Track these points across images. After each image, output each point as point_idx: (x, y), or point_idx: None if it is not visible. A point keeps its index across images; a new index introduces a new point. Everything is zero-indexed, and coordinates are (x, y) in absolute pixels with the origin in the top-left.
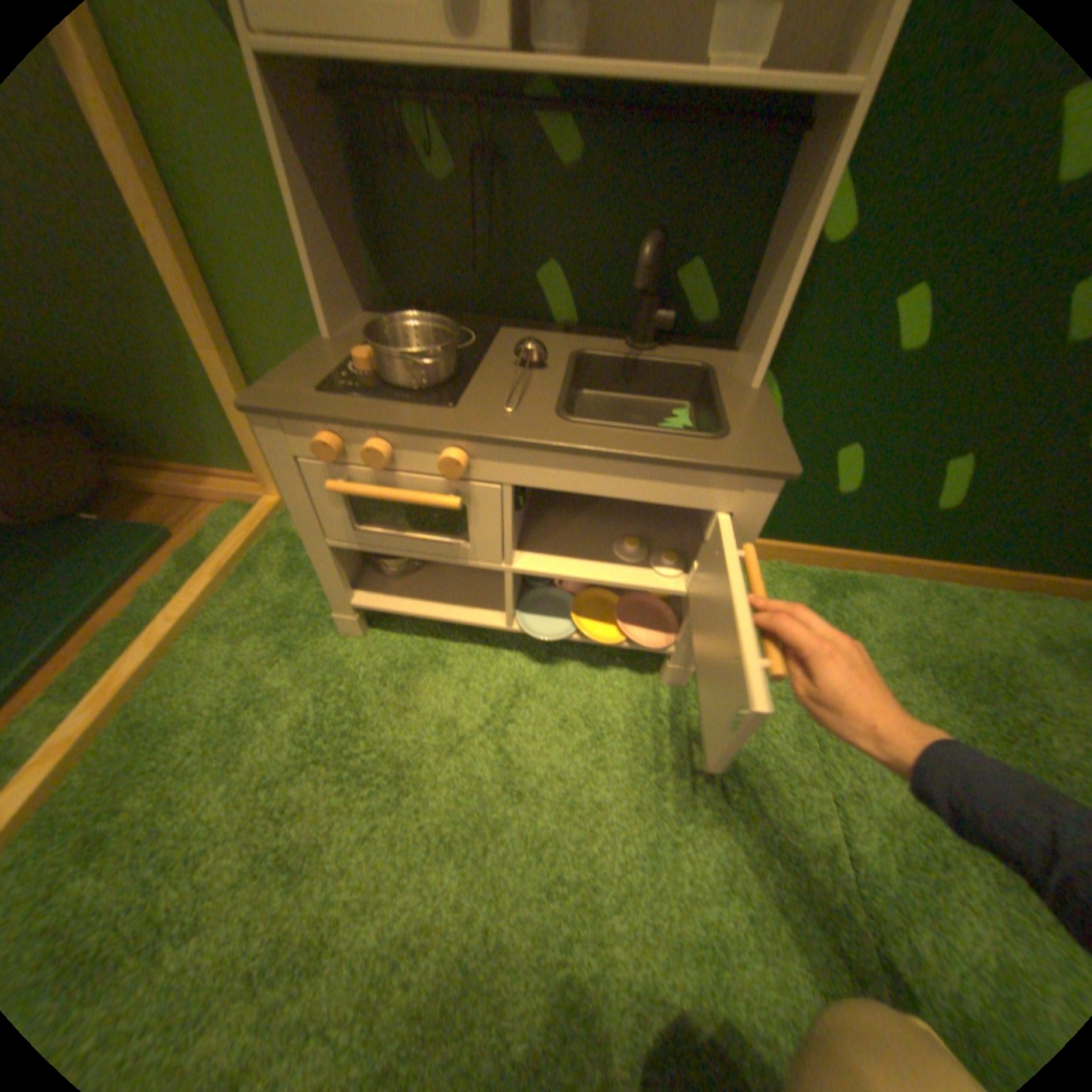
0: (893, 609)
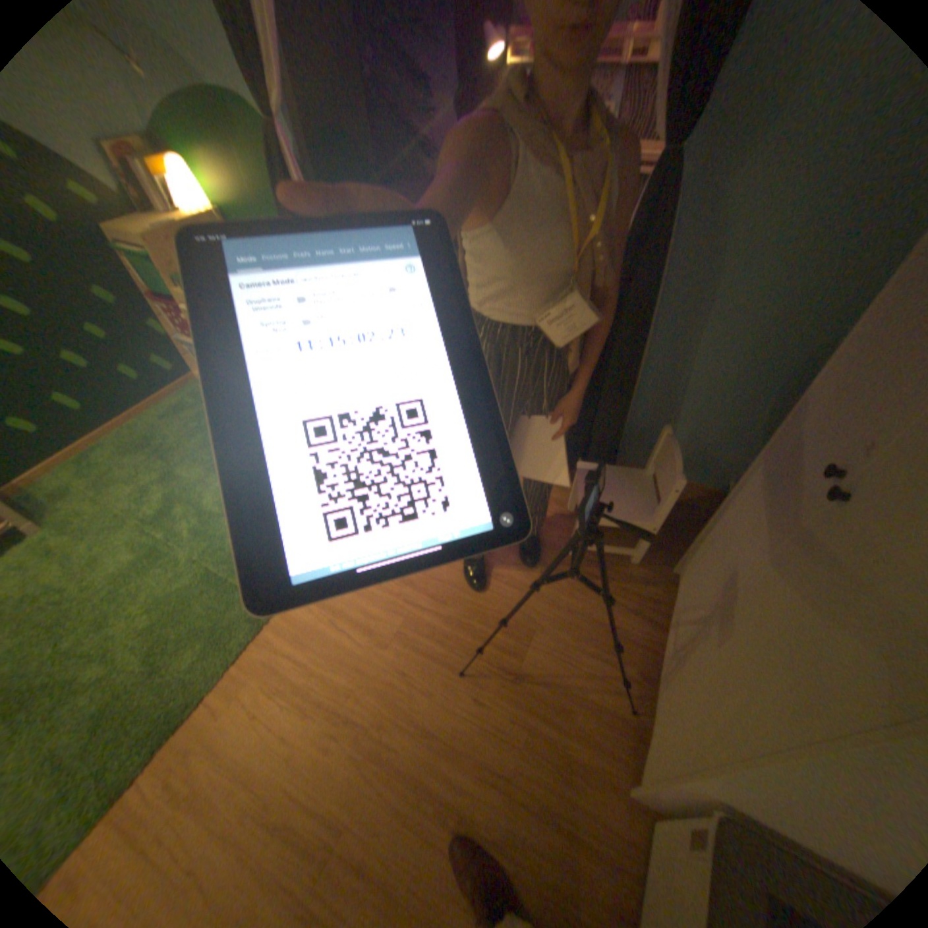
0: (107, 448)
